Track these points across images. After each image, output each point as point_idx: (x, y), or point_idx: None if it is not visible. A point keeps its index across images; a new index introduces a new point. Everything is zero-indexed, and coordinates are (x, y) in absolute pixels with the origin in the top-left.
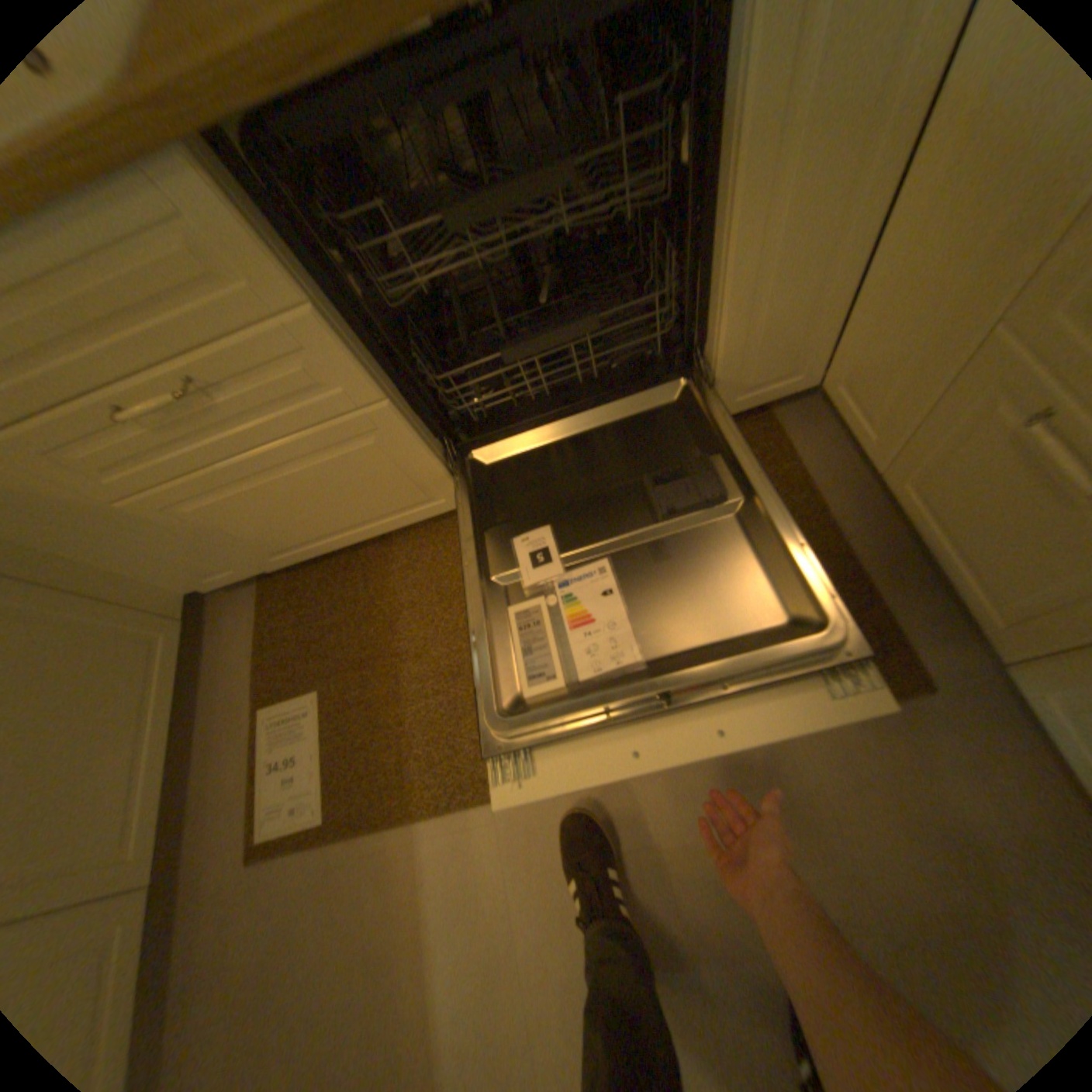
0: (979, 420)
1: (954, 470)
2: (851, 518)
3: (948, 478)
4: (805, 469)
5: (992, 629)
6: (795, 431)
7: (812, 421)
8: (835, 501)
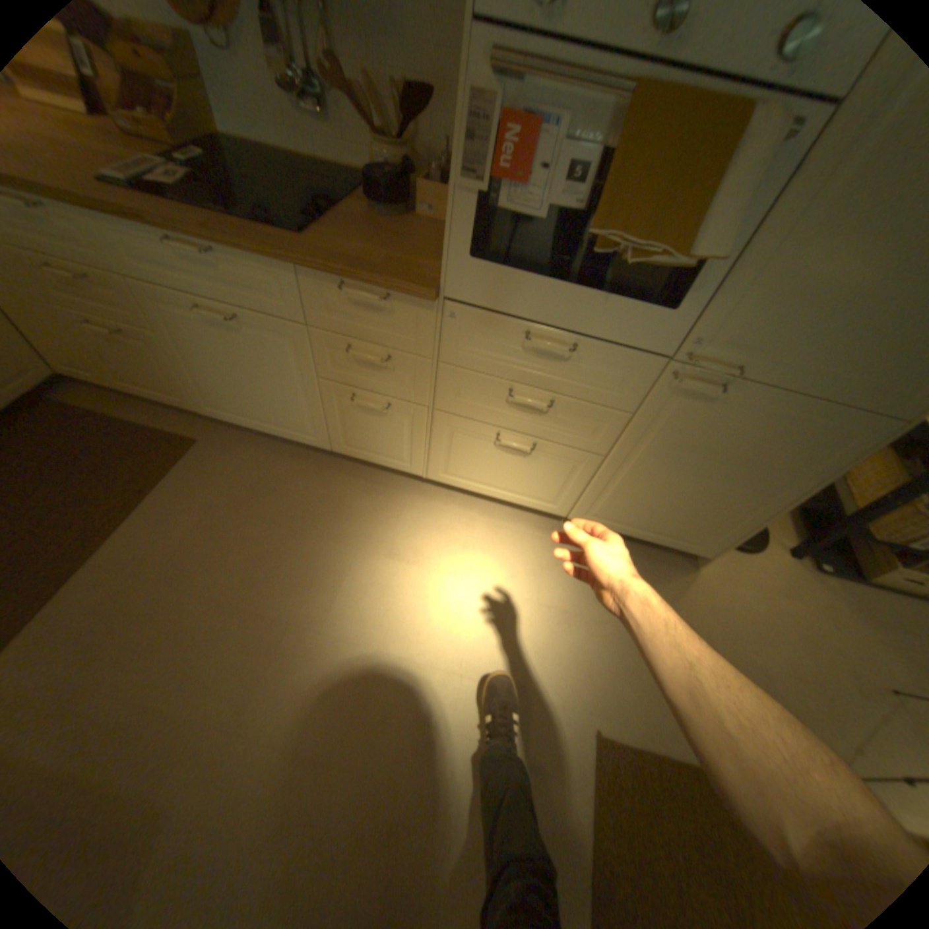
0: (89, 339)
1: (110, 362)
2: (124, 413)
3: (114, 366)
4: (86, 409)
5: (182, 405)
6: (69, 399)
7: (76, 392)
8: (112, 412)
